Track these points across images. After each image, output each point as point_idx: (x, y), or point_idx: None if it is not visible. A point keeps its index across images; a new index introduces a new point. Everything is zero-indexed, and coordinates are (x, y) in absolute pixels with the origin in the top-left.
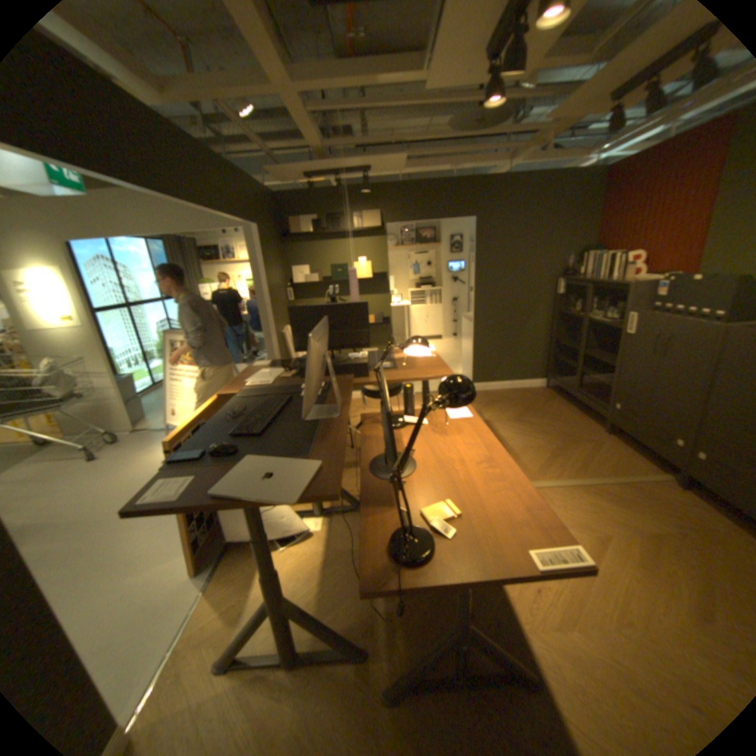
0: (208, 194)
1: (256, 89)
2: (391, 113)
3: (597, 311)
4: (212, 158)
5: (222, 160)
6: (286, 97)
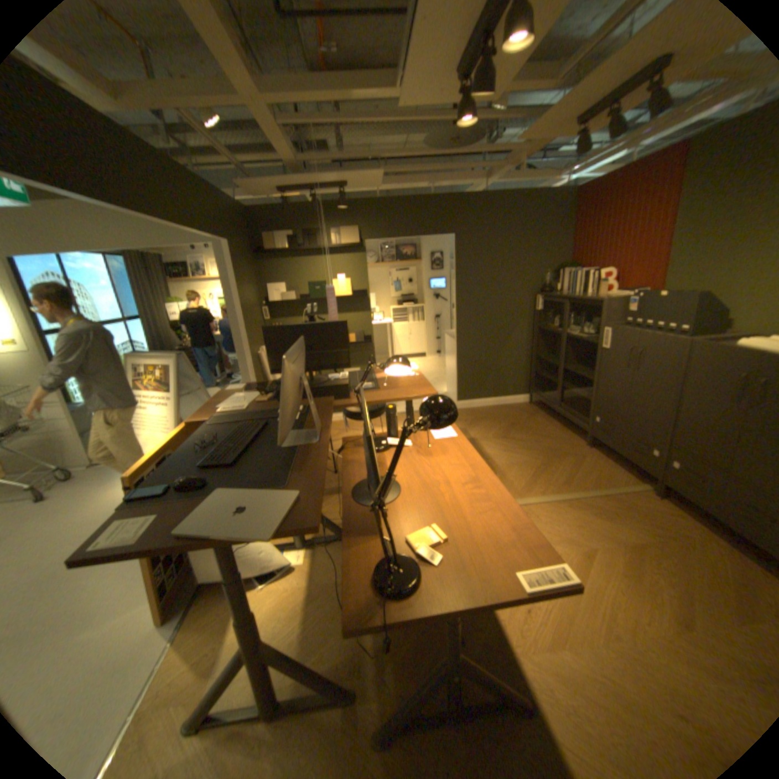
0: (170, 207)
1: (221, 99)
2: (366, 129)
3: (574, 327)
4: (174, 169)
5: (186, 172)
6: (254, 108)
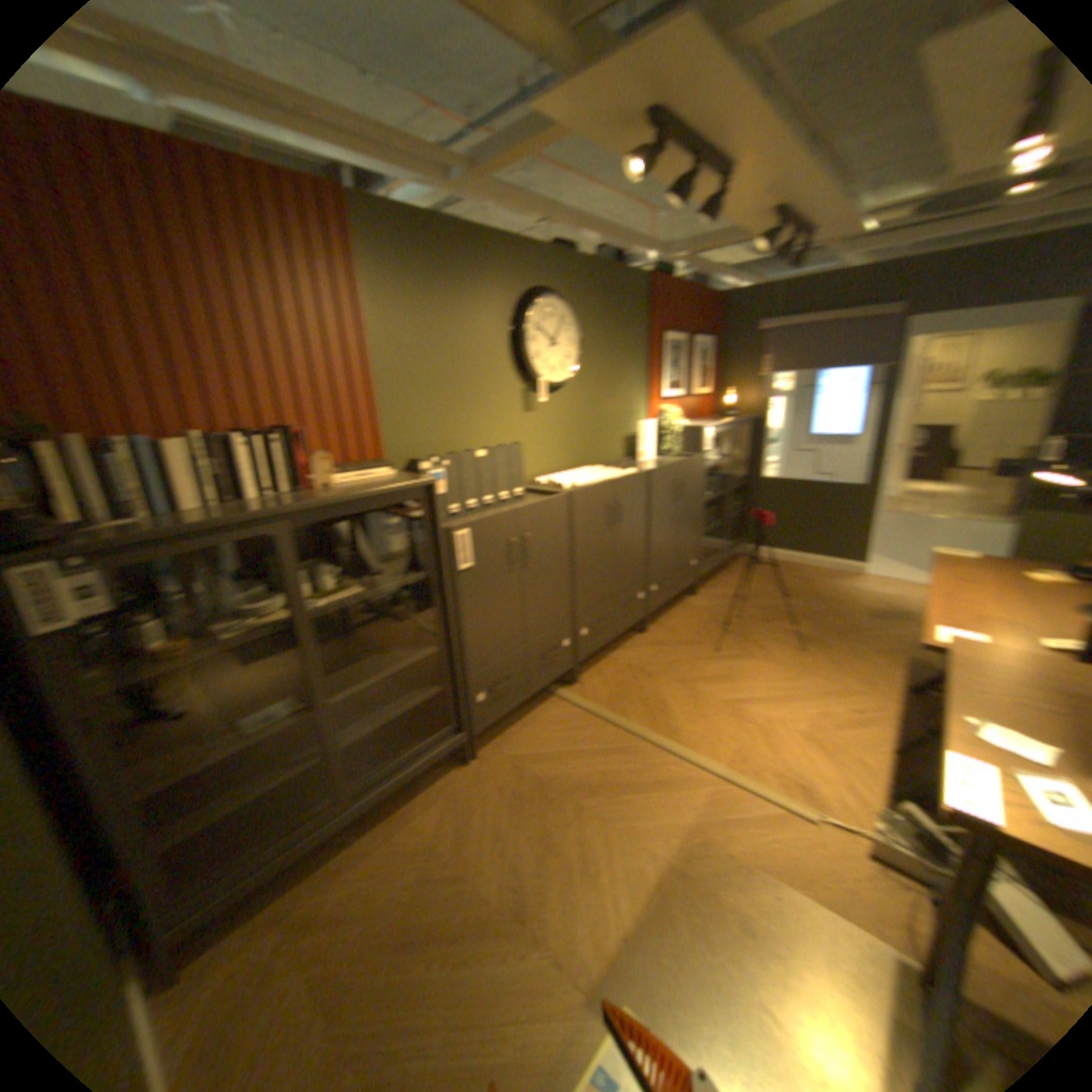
0: None
1: None
2: None
3: (261, 605)
4: None
5: None
6: None
